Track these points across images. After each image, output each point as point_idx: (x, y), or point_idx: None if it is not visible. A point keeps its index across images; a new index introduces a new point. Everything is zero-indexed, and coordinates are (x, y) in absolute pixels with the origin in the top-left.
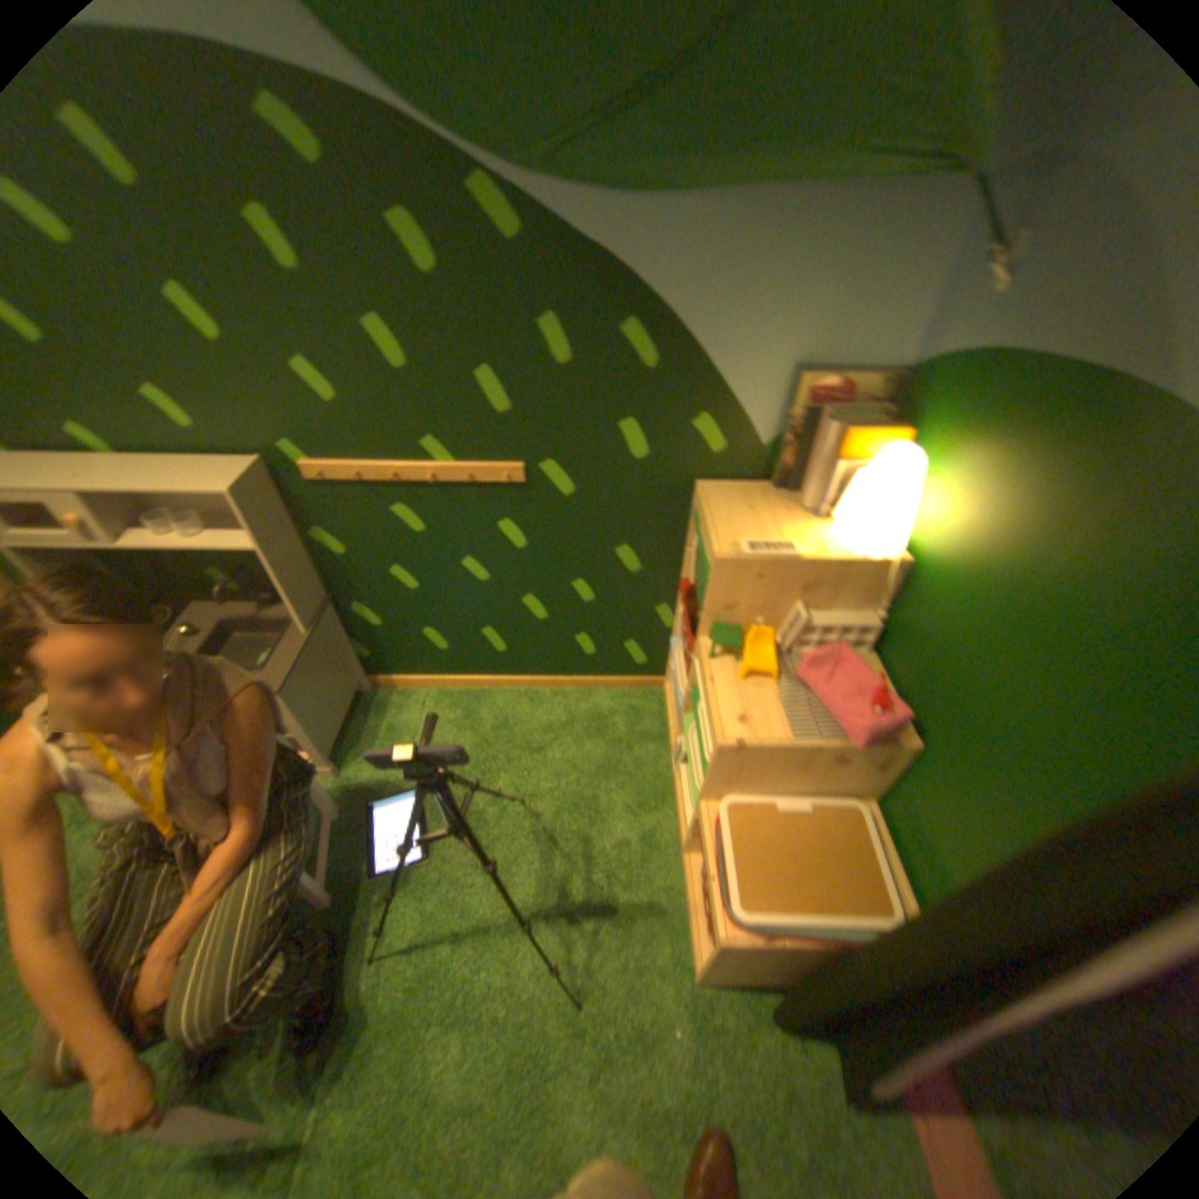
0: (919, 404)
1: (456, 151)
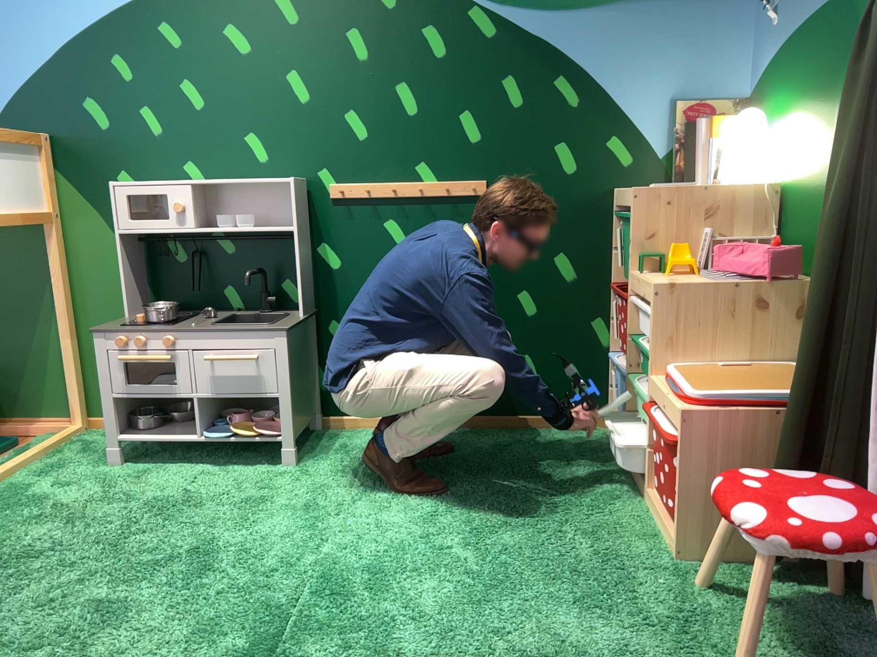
0: (756, 108)
1: None
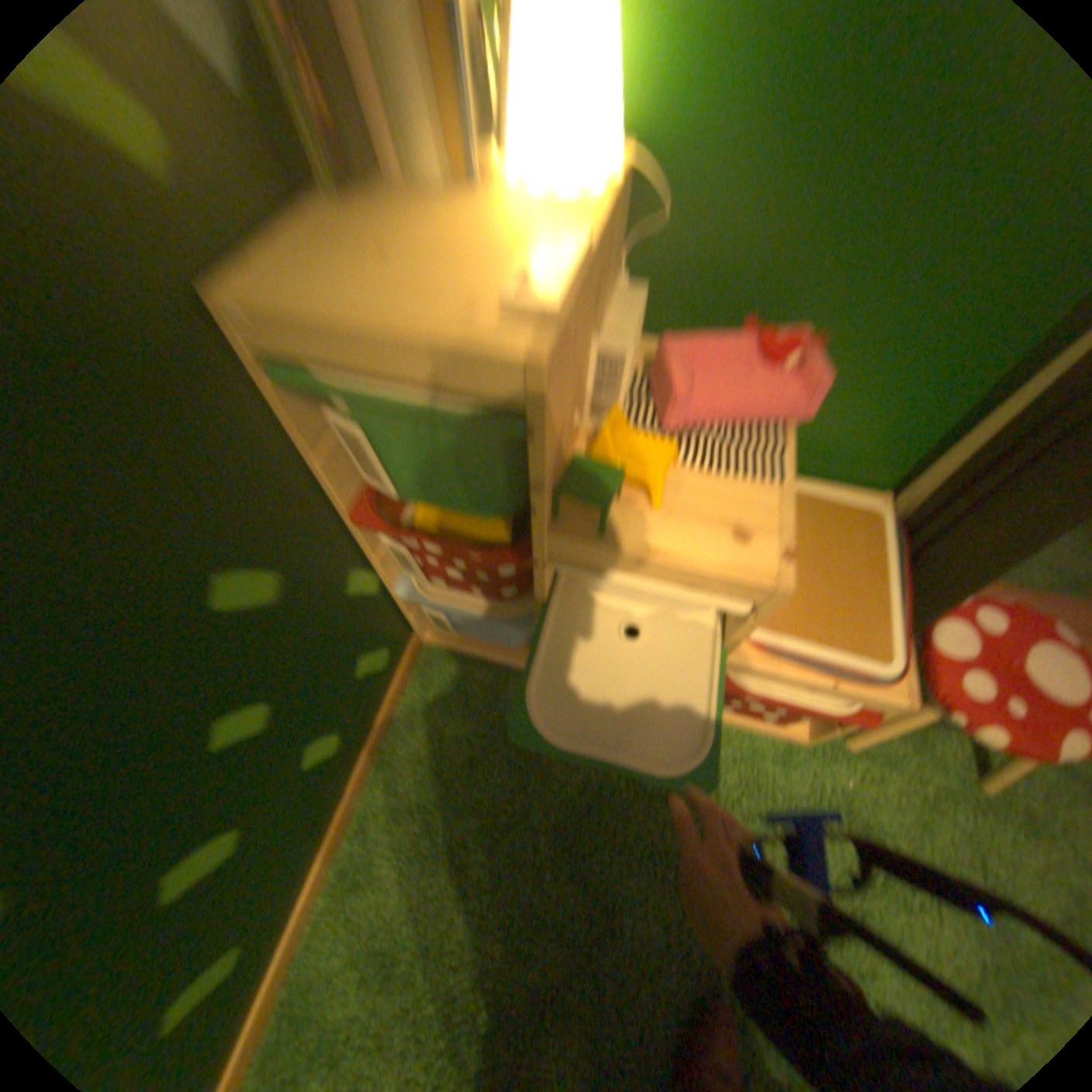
0: None
1: None
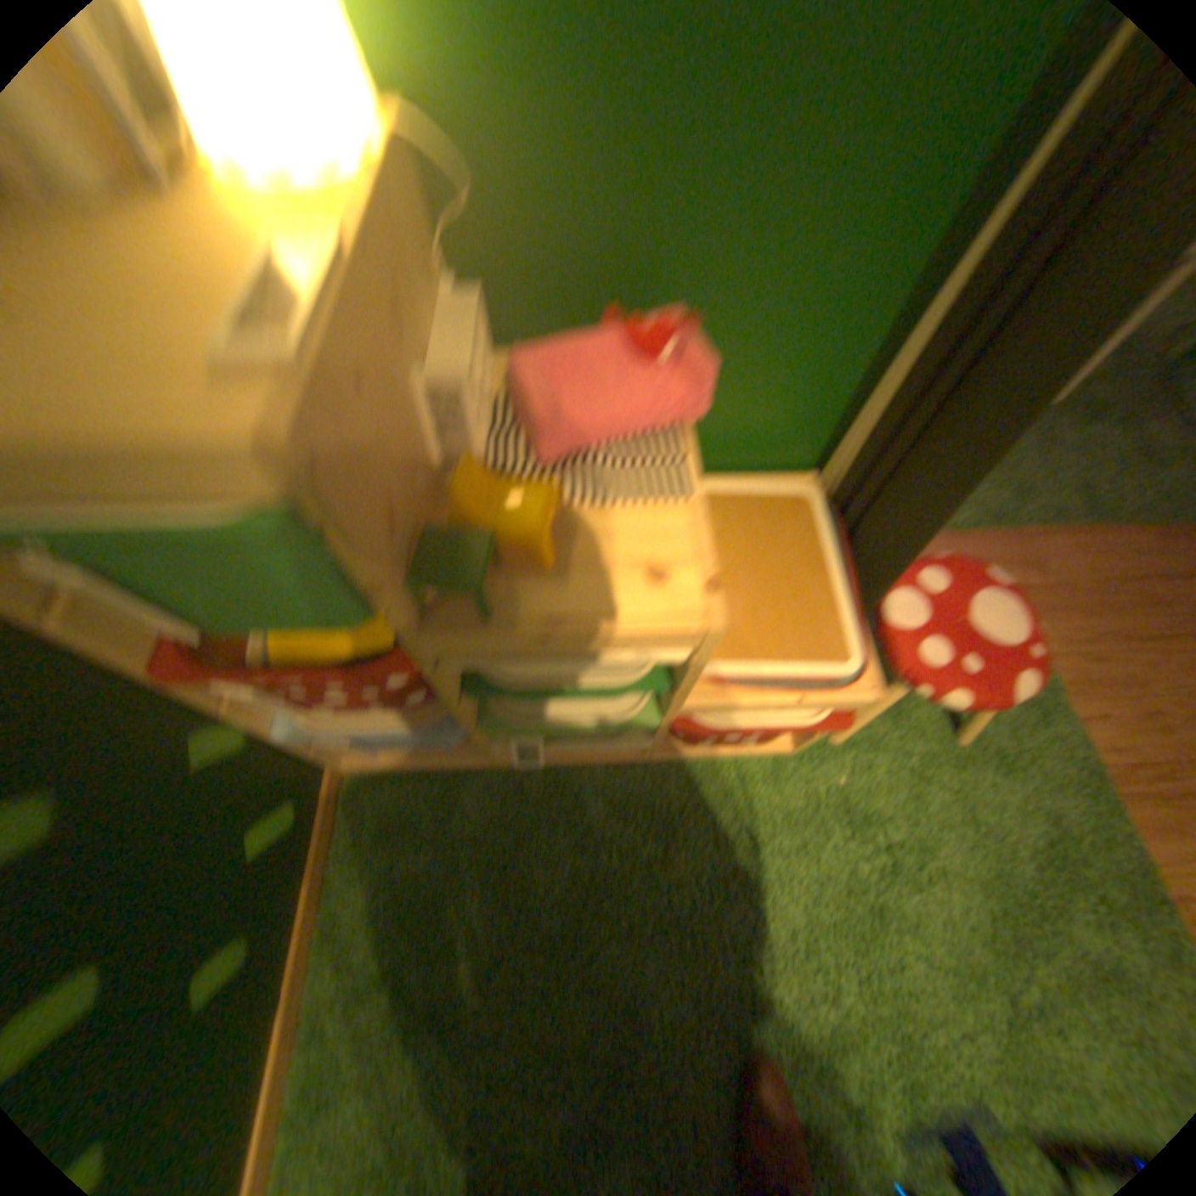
0: None
1: None
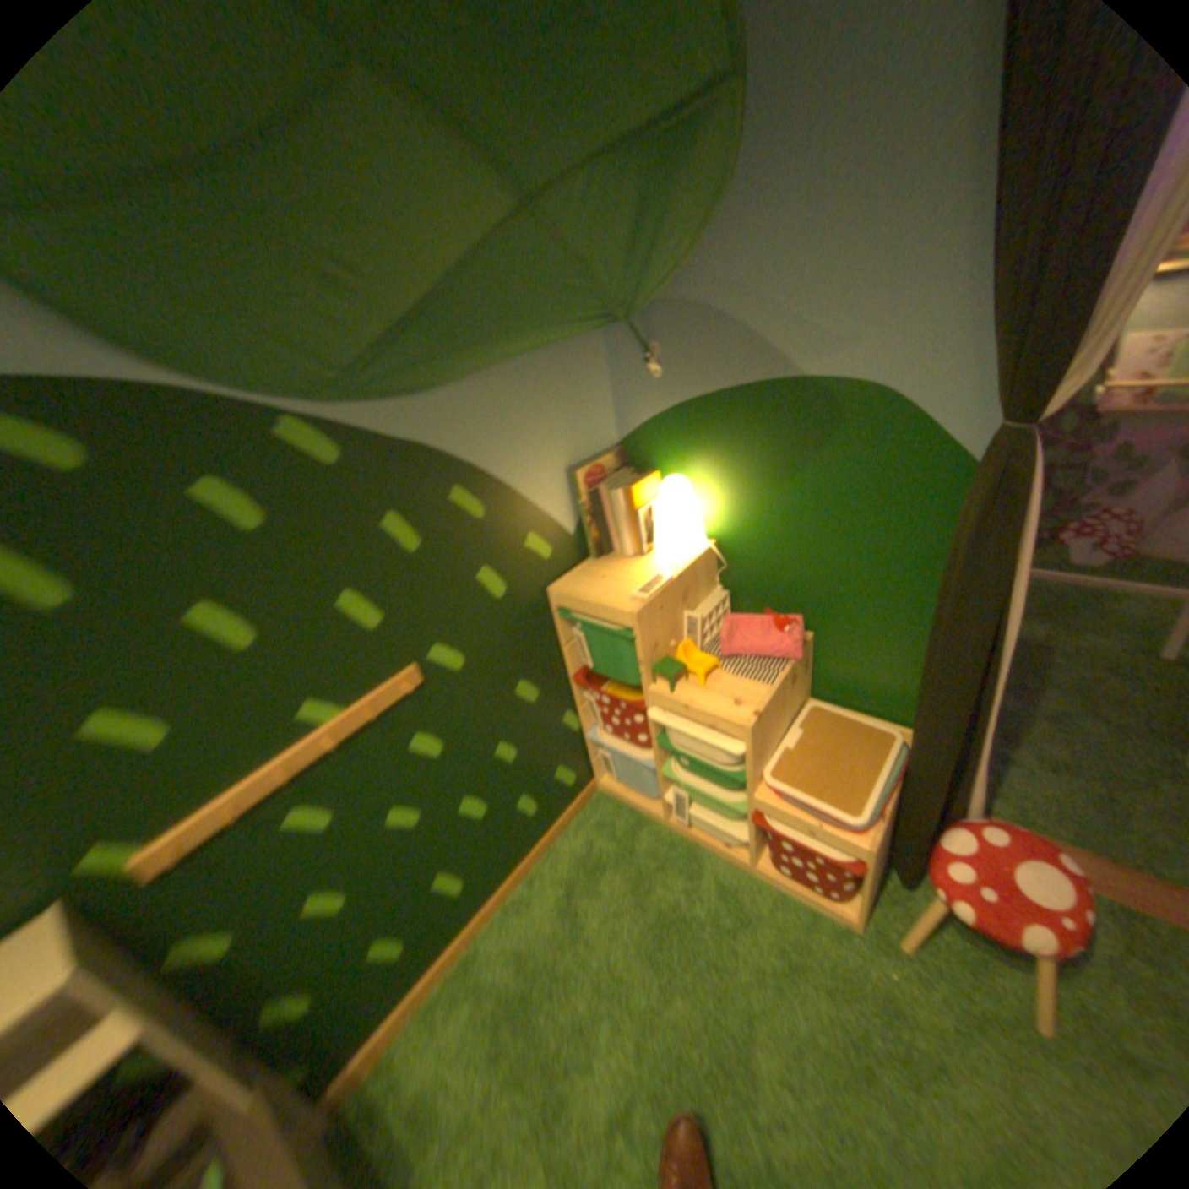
0: (642, 456)
1: (257, 401)
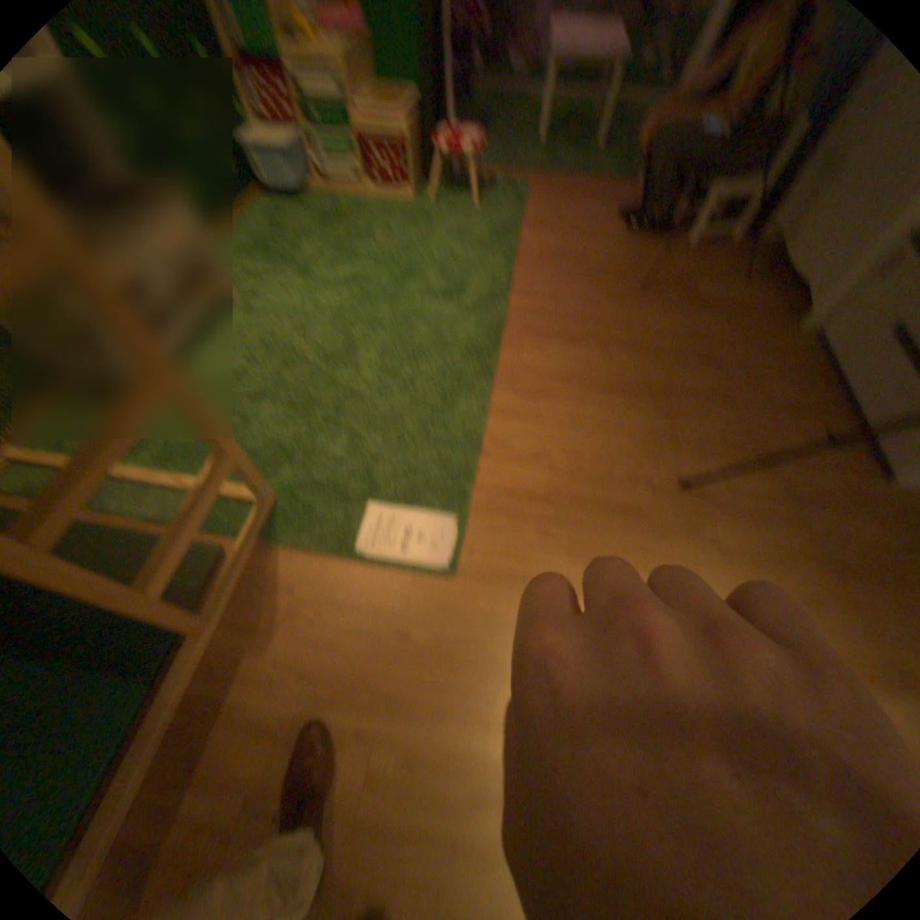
0: None
1: None
